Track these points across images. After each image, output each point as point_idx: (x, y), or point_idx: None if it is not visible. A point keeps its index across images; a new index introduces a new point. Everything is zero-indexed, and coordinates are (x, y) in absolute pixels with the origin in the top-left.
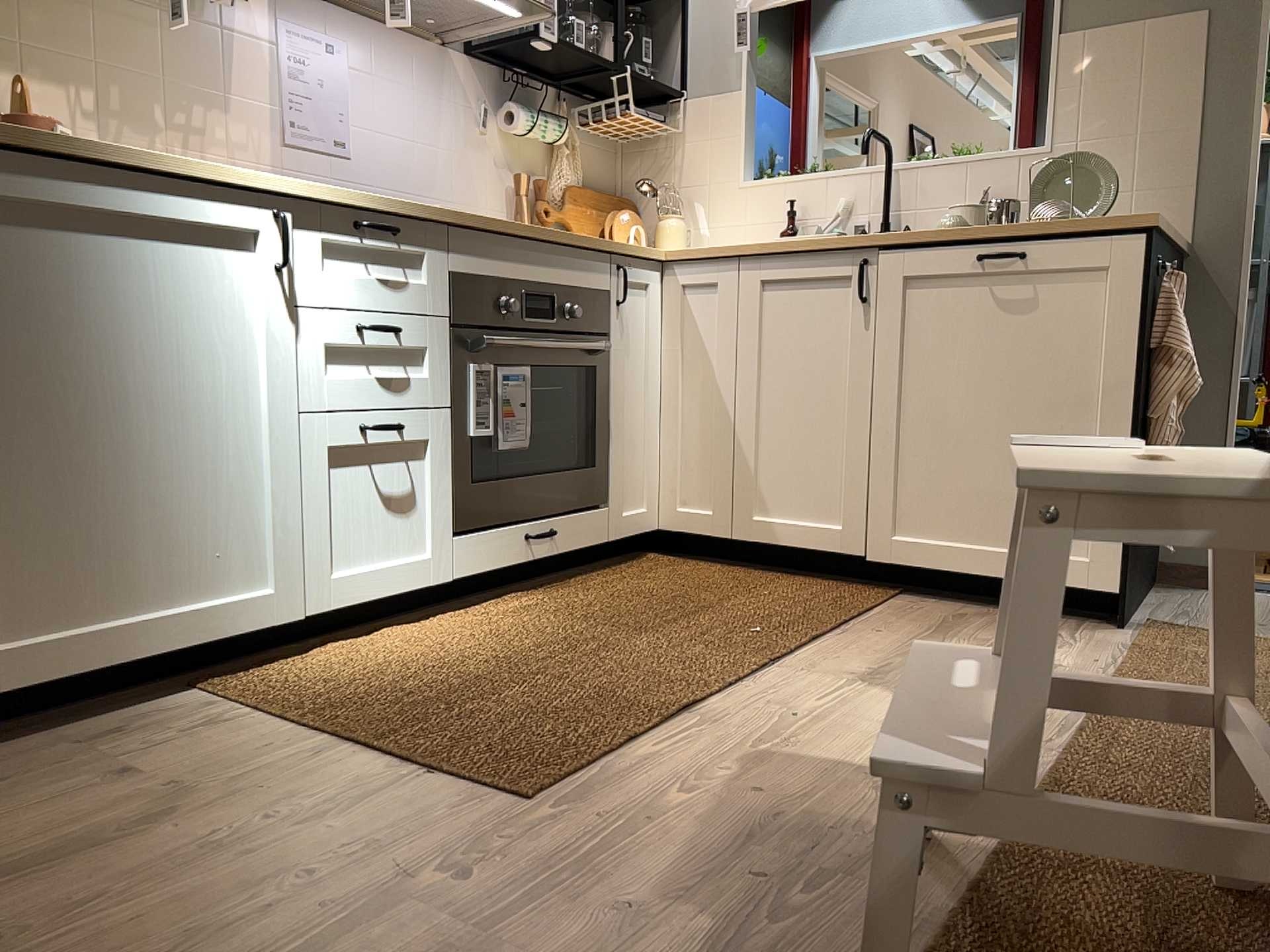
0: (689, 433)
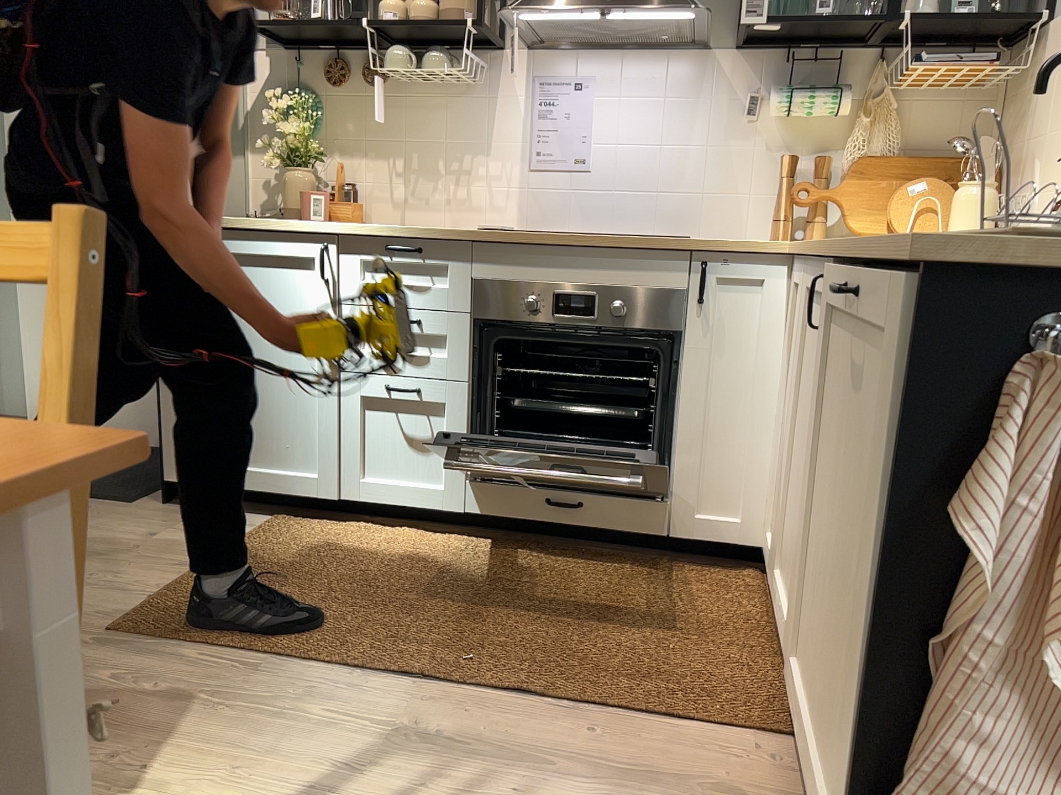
0: (783, 455)
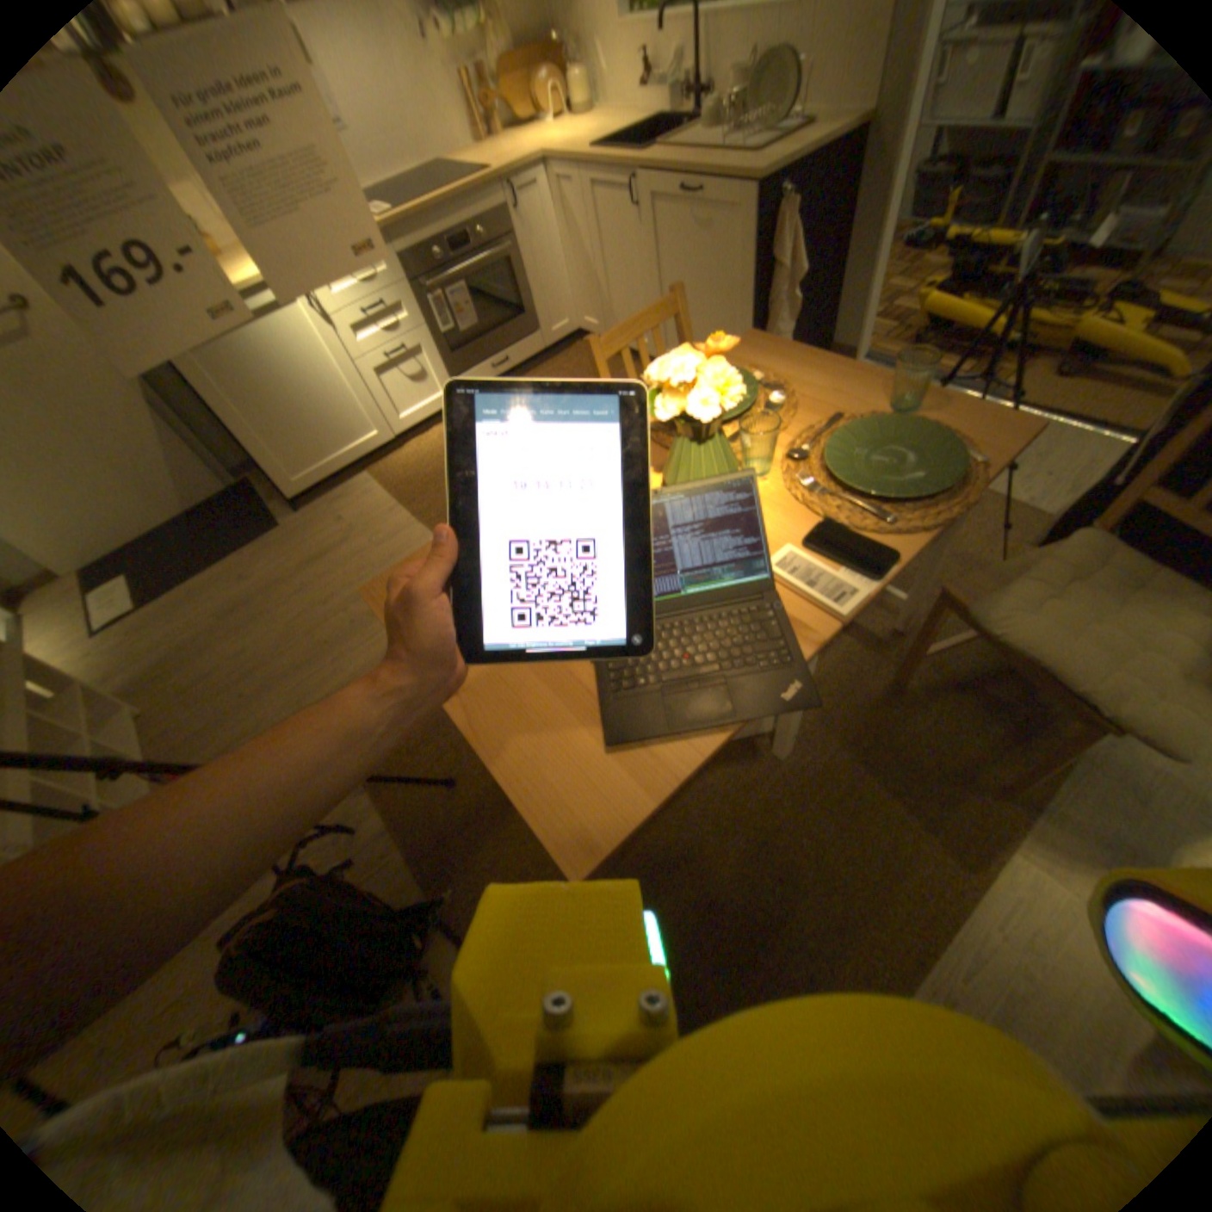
0: (581, 273)
